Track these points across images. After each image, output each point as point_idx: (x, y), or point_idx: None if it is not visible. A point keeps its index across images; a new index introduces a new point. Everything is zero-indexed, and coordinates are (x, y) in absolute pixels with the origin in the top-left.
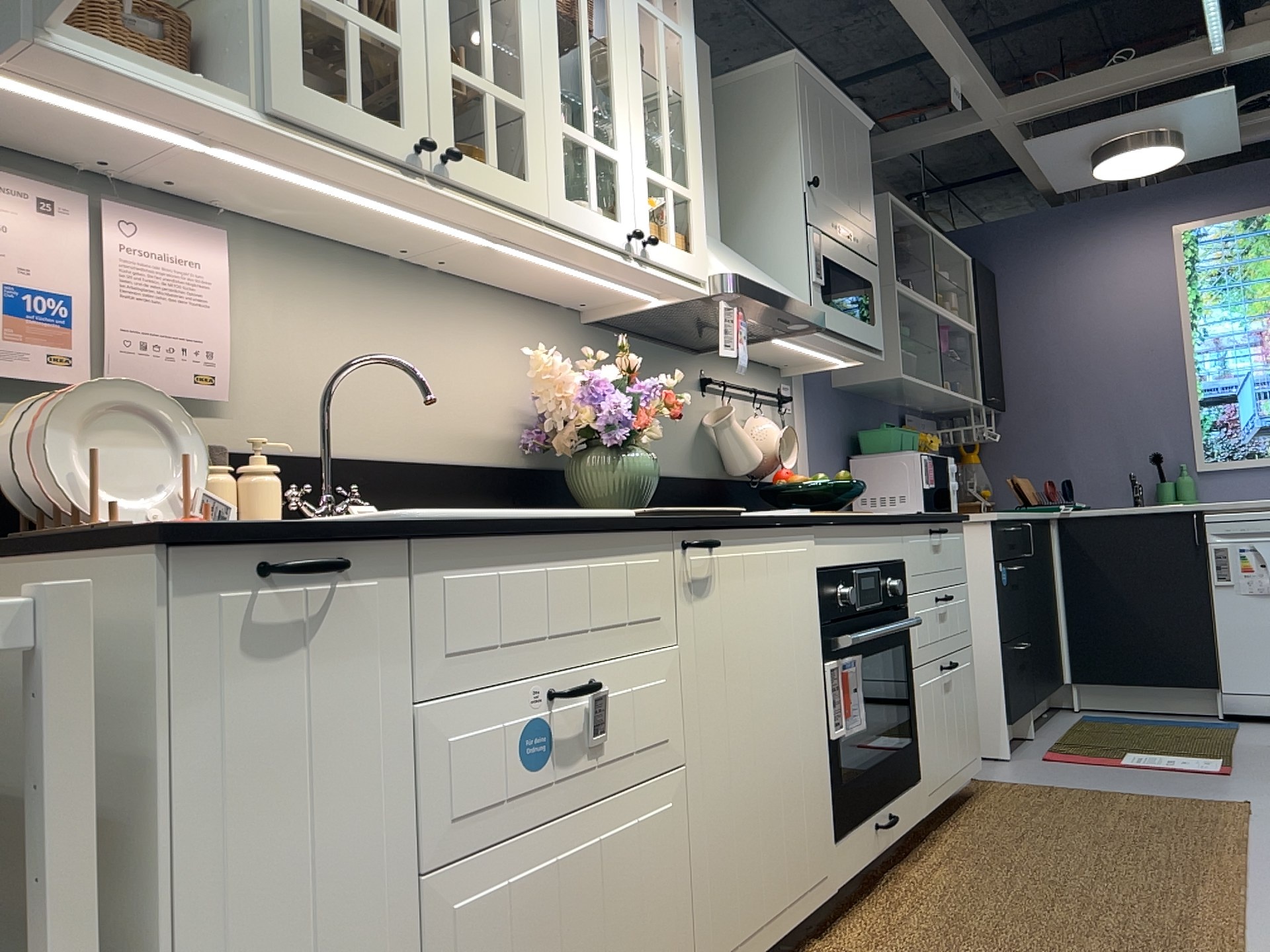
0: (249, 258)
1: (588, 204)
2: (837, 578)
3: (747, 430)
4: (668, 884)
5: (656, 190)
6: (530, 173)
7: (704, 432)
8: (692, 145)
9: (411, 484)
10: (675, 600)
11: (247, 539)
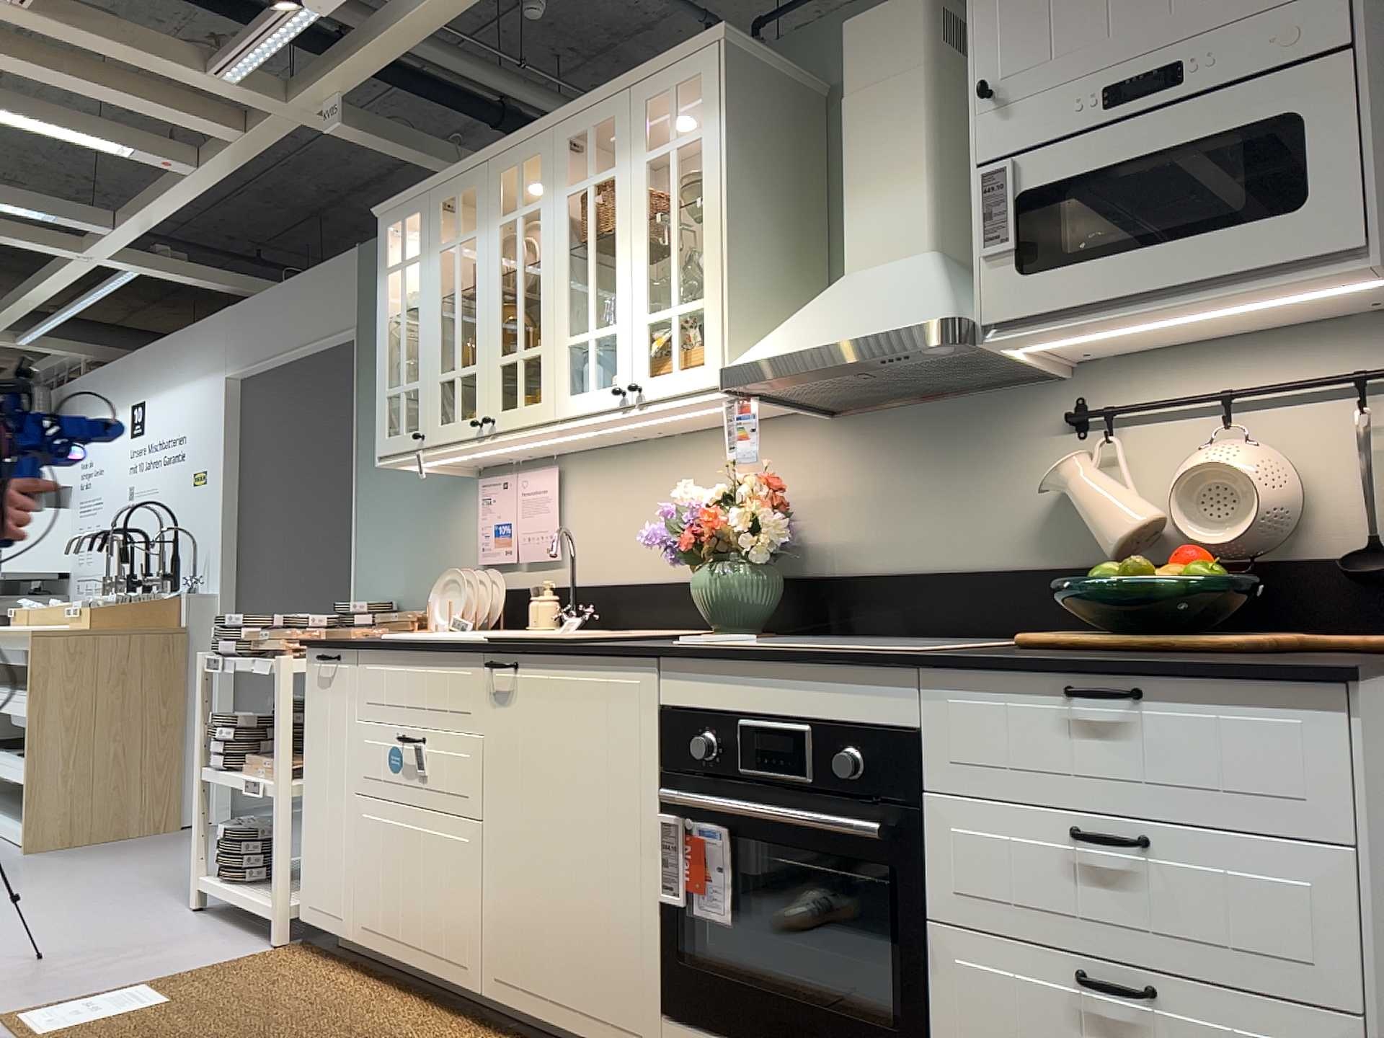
0: (574, 474)
1: (586, 386)
2: (697, 723)
3: (1099, 487)
4: (462, 890)
5: (664, 324)
6: (541, 394)
7: (1069, 496)
8: (705, 247)
9: (651, 599)
10: (482, 703)
11: (316, 646)
